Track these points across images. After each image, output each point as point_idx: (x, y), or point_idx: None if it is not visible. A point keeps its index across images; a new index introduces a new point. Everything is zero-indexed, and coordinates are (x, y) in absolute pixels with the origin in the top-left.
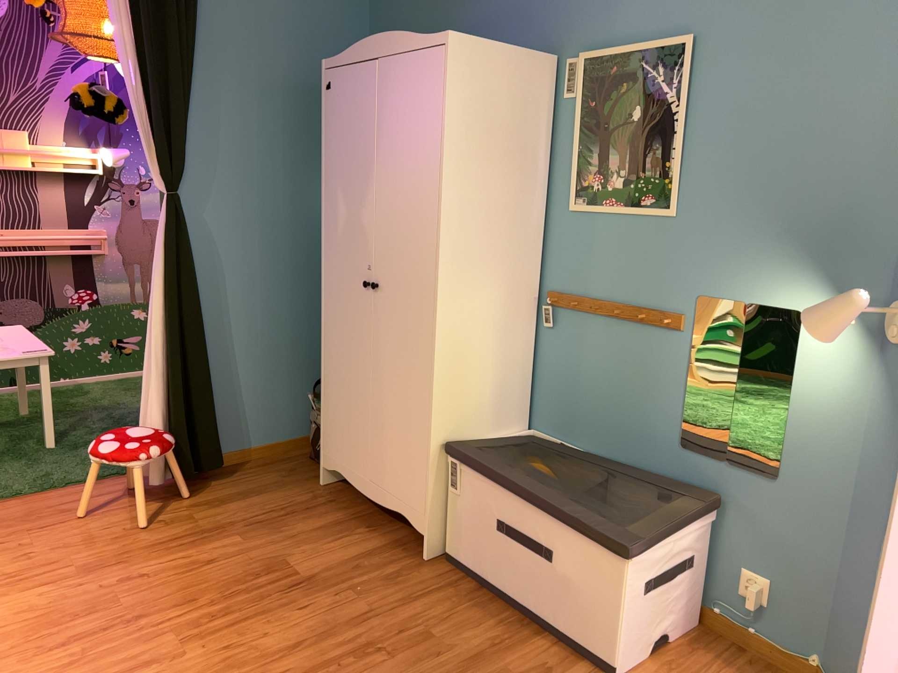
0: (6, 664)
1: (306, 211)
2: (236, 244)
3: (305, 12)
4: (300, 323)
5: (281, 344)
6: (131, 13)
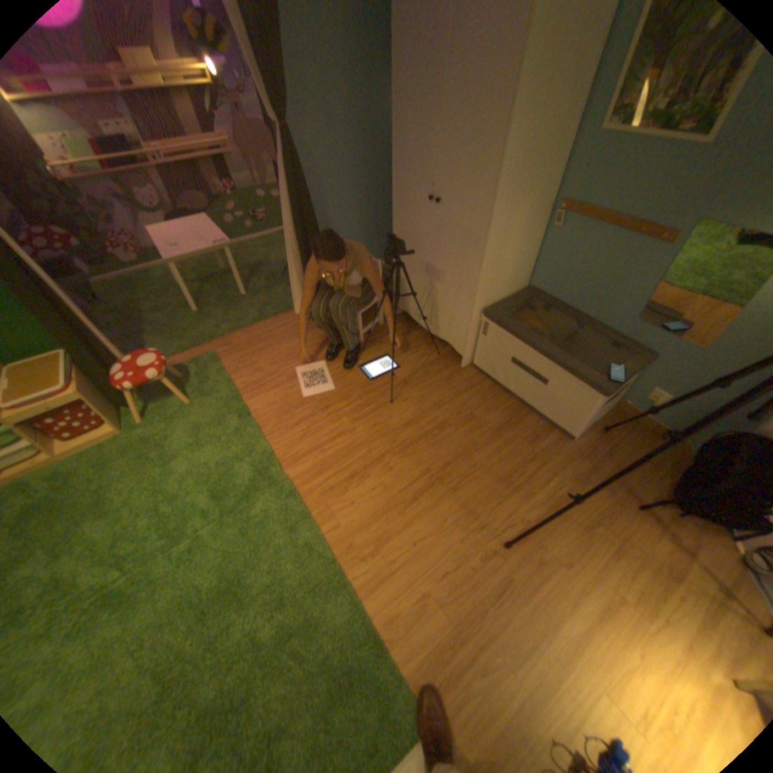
0: (273, 435)
1: (371, 123)
2: (328, 160)
3: None
4: (371, 212)
5: (361, 229)
6: None
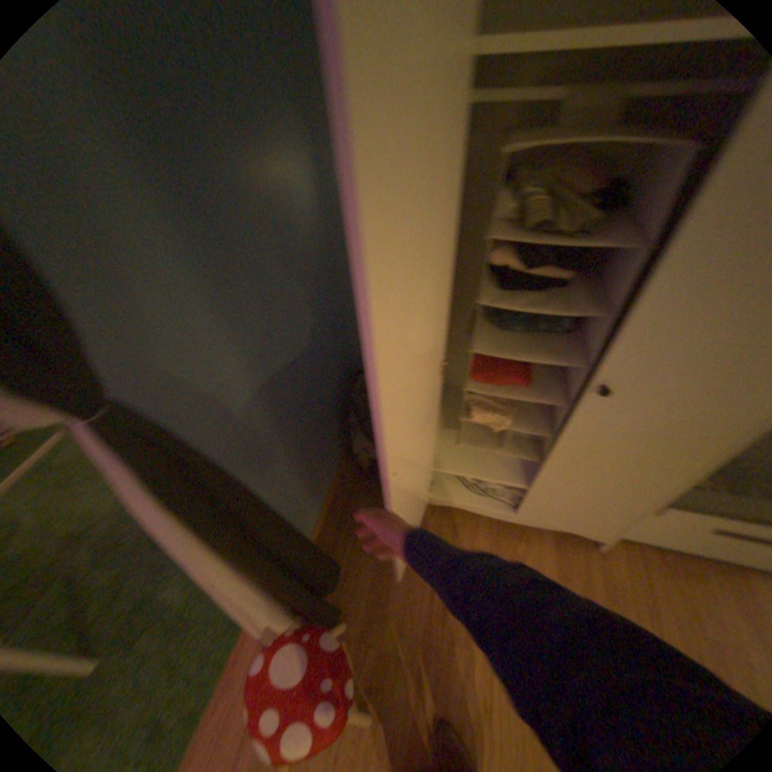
0: None
1: (276, 237)
2: (229, 364)
3: None
4: (314, 381)
5: (309, 418)
6: None
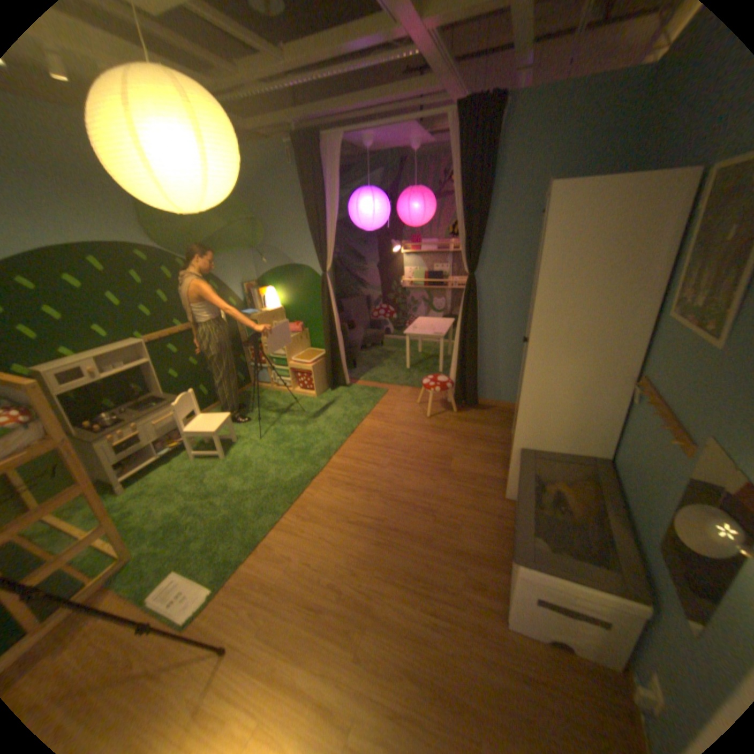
0: (353, 441)
1: None
2: (507, 300)
3: (578, 149)
4: None
5: None
6: (464, 185)
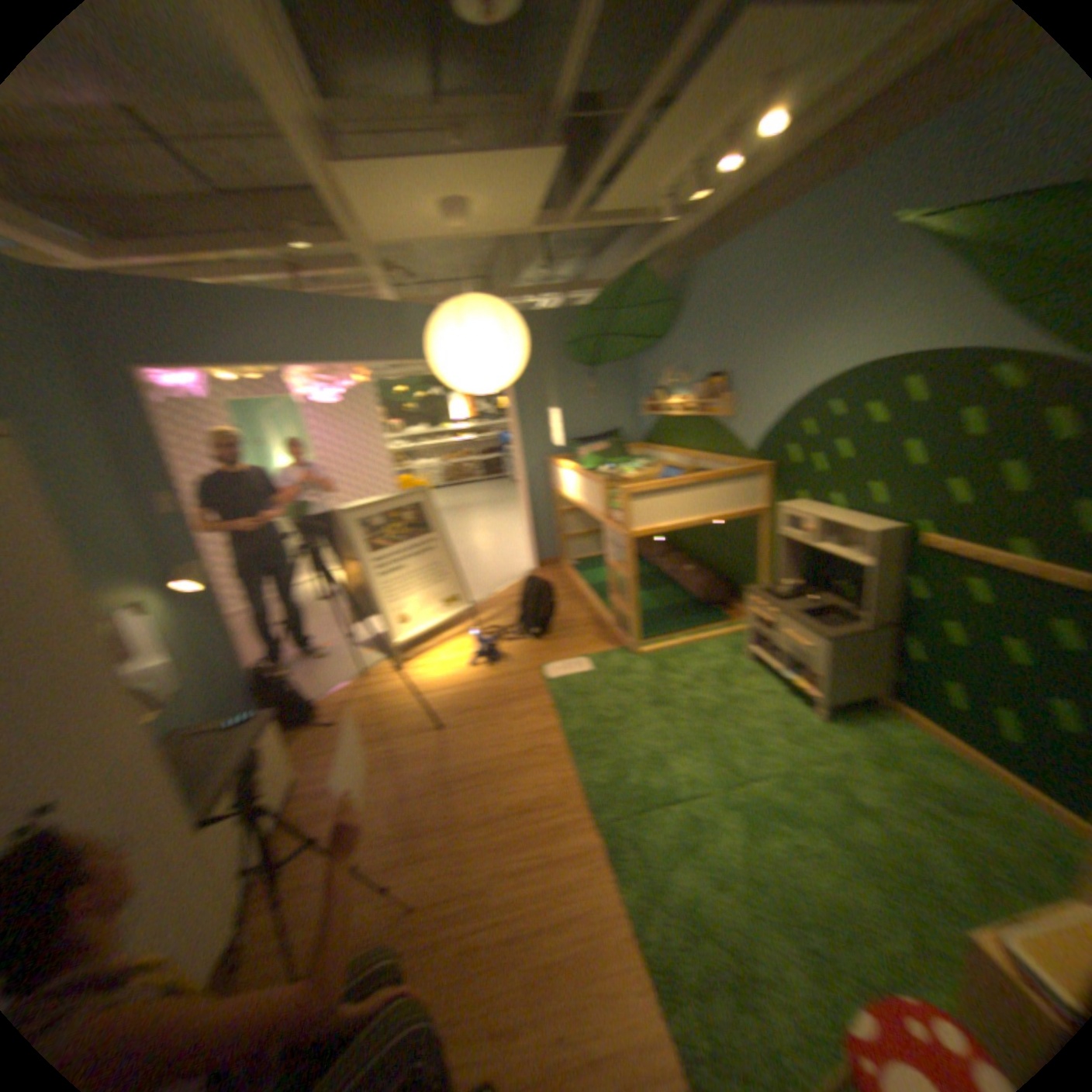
0: (610, 915)
1: None
2: None
3: None
4: None
5: None
6: None
